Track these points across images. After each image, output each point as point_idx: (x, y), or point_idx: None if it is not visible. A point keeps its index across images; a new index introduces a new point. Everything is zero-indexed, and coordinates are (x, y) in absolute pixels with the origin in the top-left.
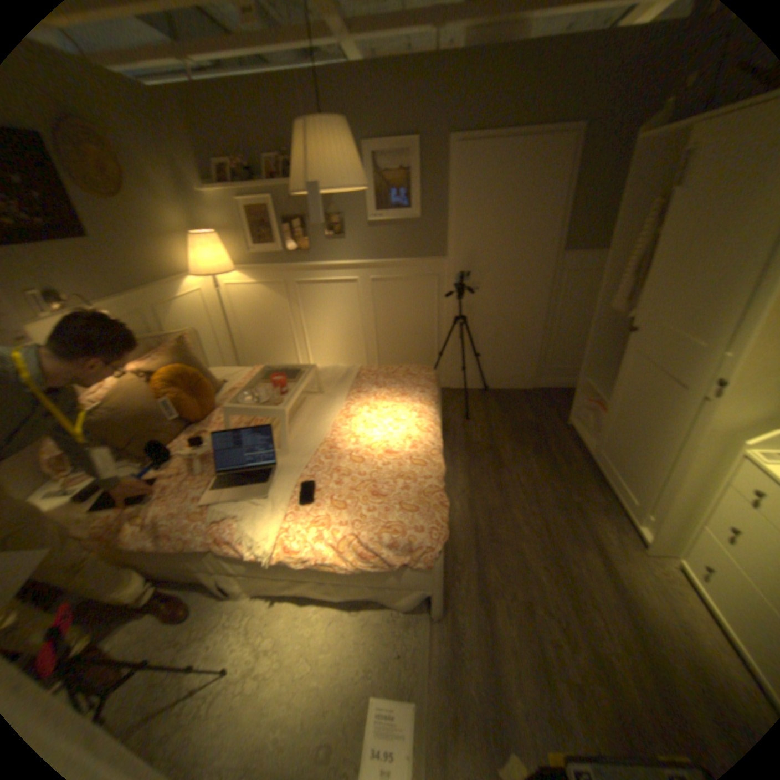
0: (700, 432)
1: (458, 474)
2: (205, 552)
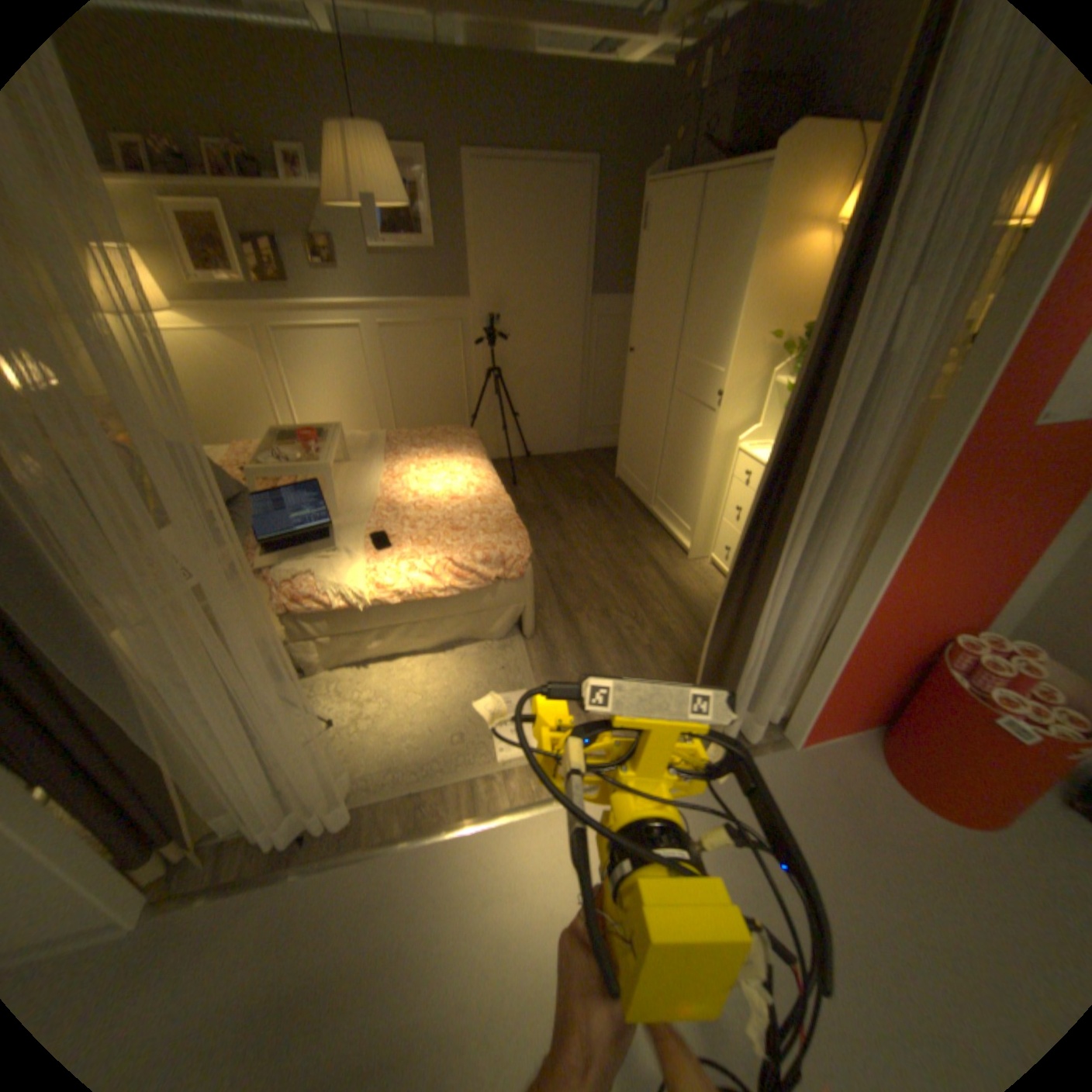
0: (711, 439)
1: None
2: (283, 608)
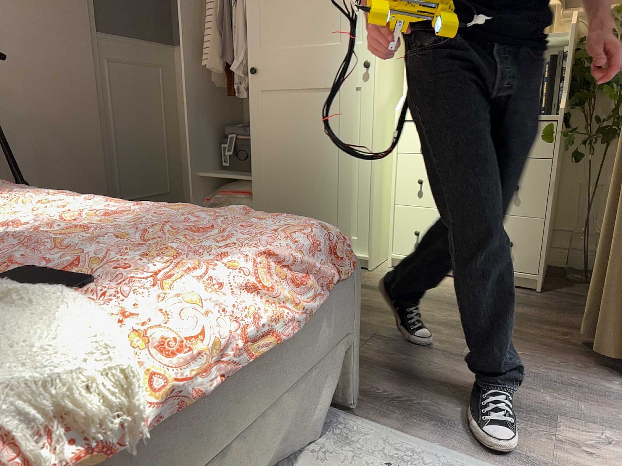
0: (363, 120)
1: None
2: None
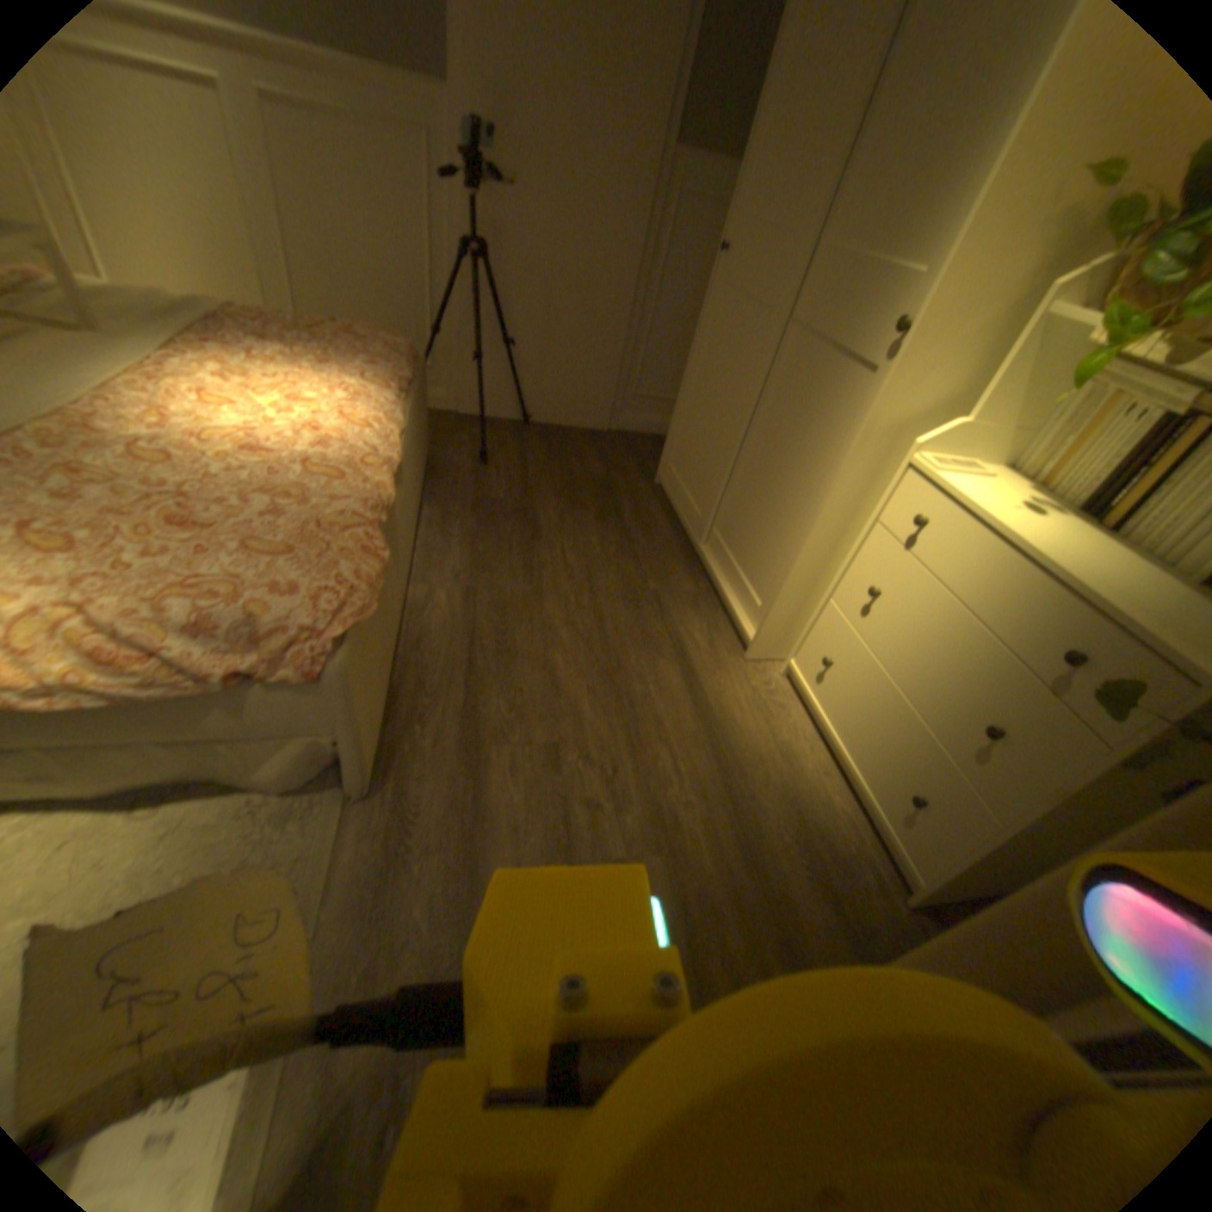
0: (852, 432)
1: (454, 546)
2: None
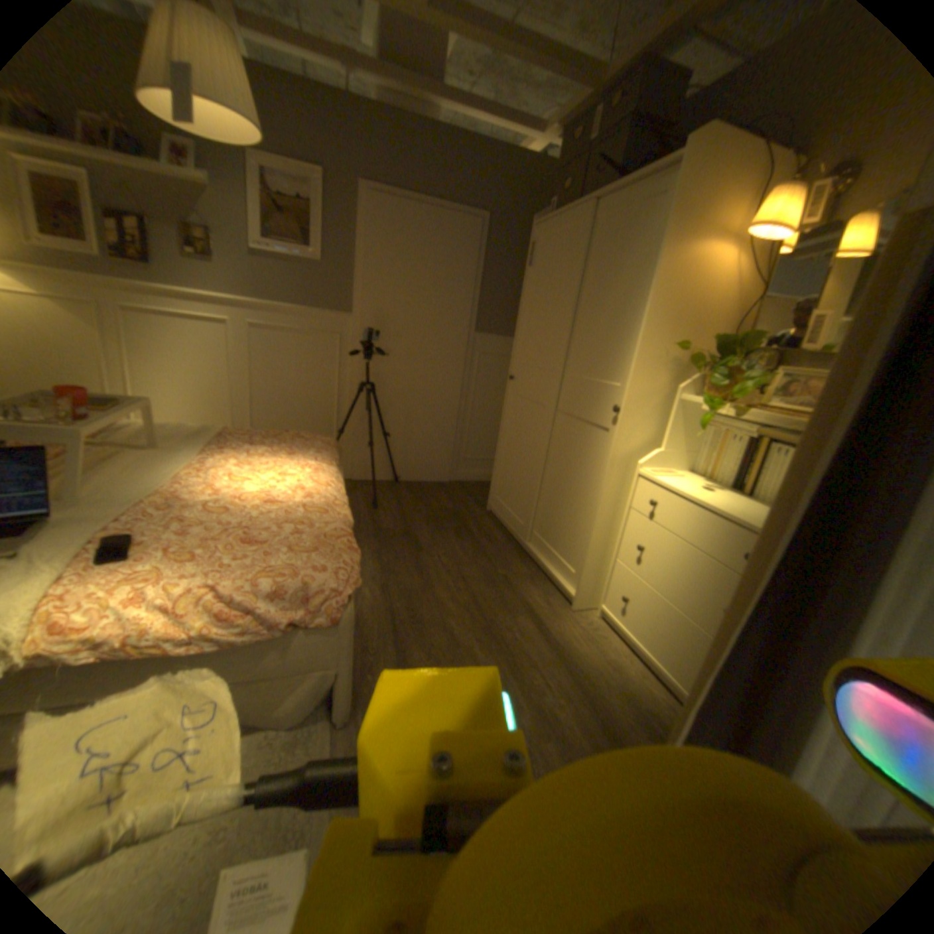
0: (605, 462)
1: (368, 560)
2: None
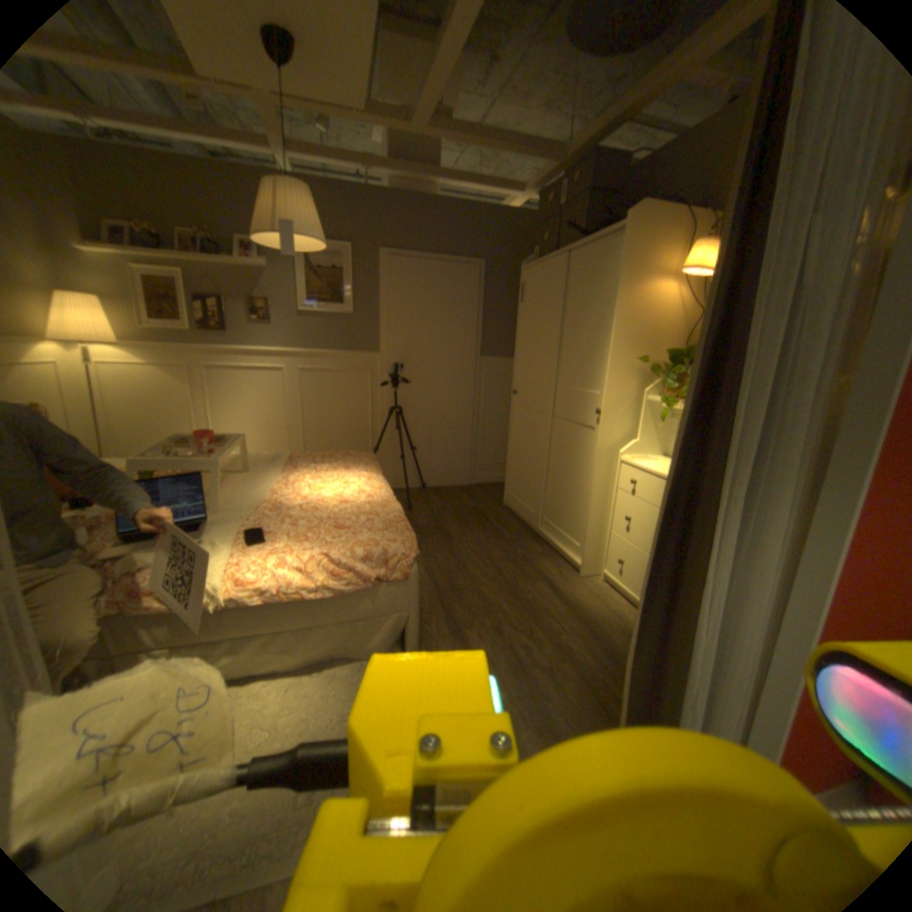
0: (594, 453)
1: None
2: (114, 606)
